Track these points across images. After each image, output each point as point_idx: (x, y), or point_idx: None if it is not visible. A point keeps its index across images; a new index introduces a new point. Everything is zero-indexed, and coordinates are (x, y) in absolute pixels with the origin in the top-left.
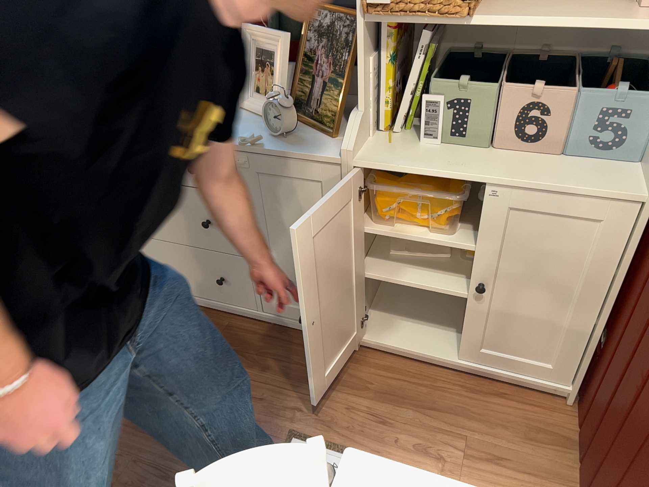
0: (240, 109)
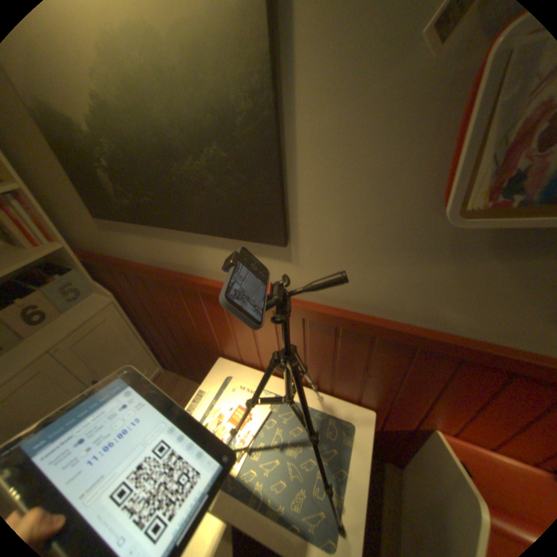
0: None
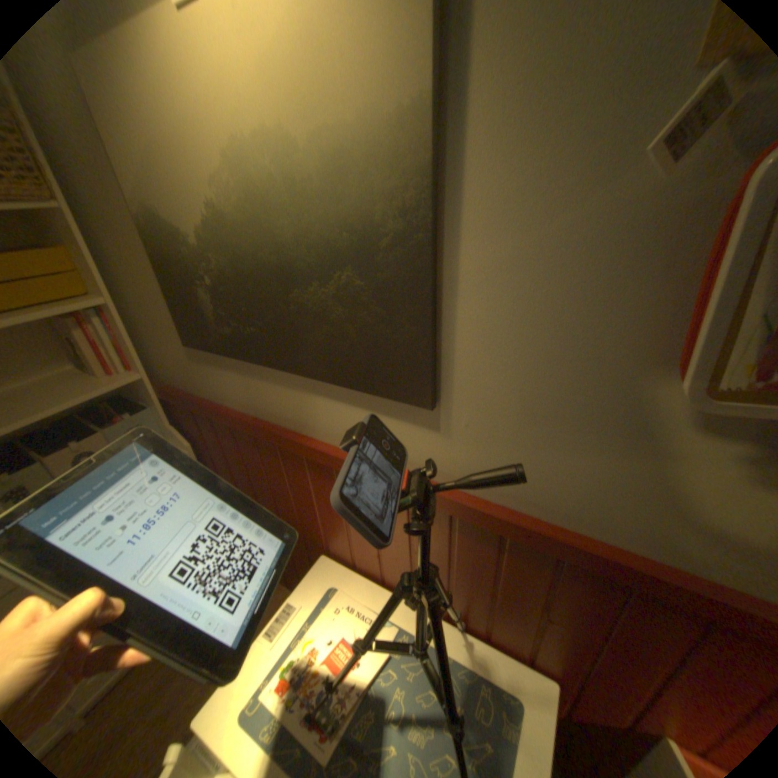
0: None
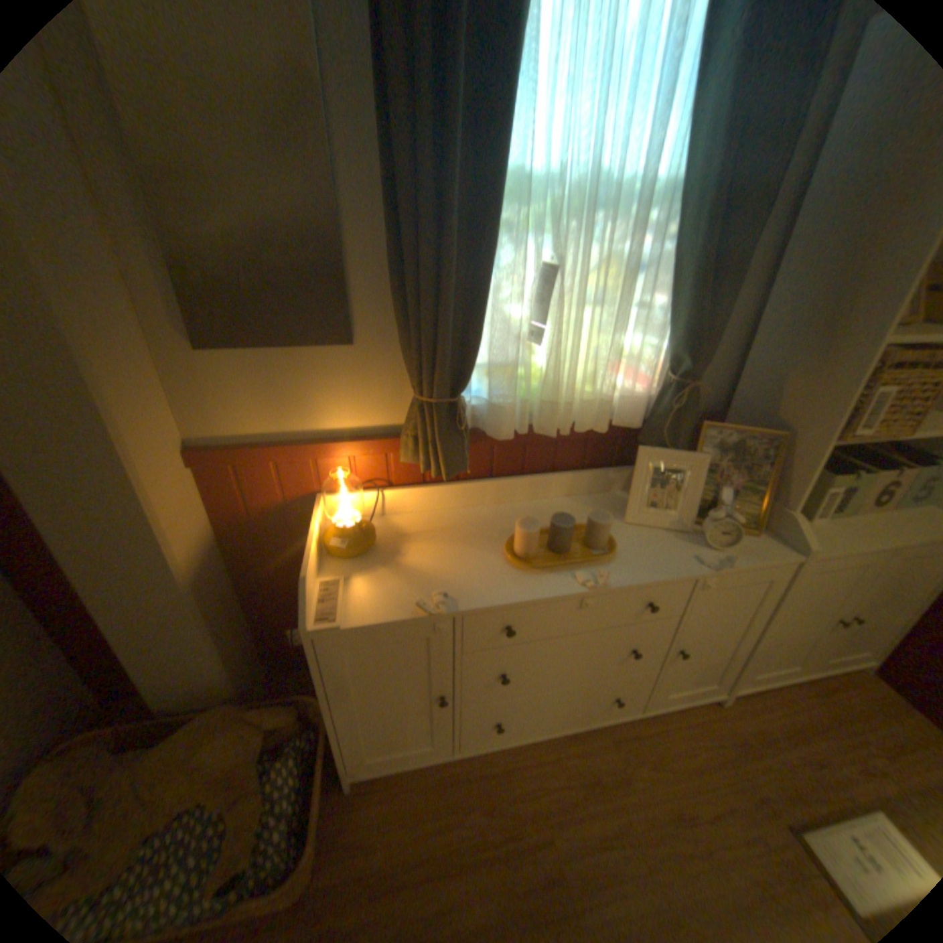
0: (628, 526)
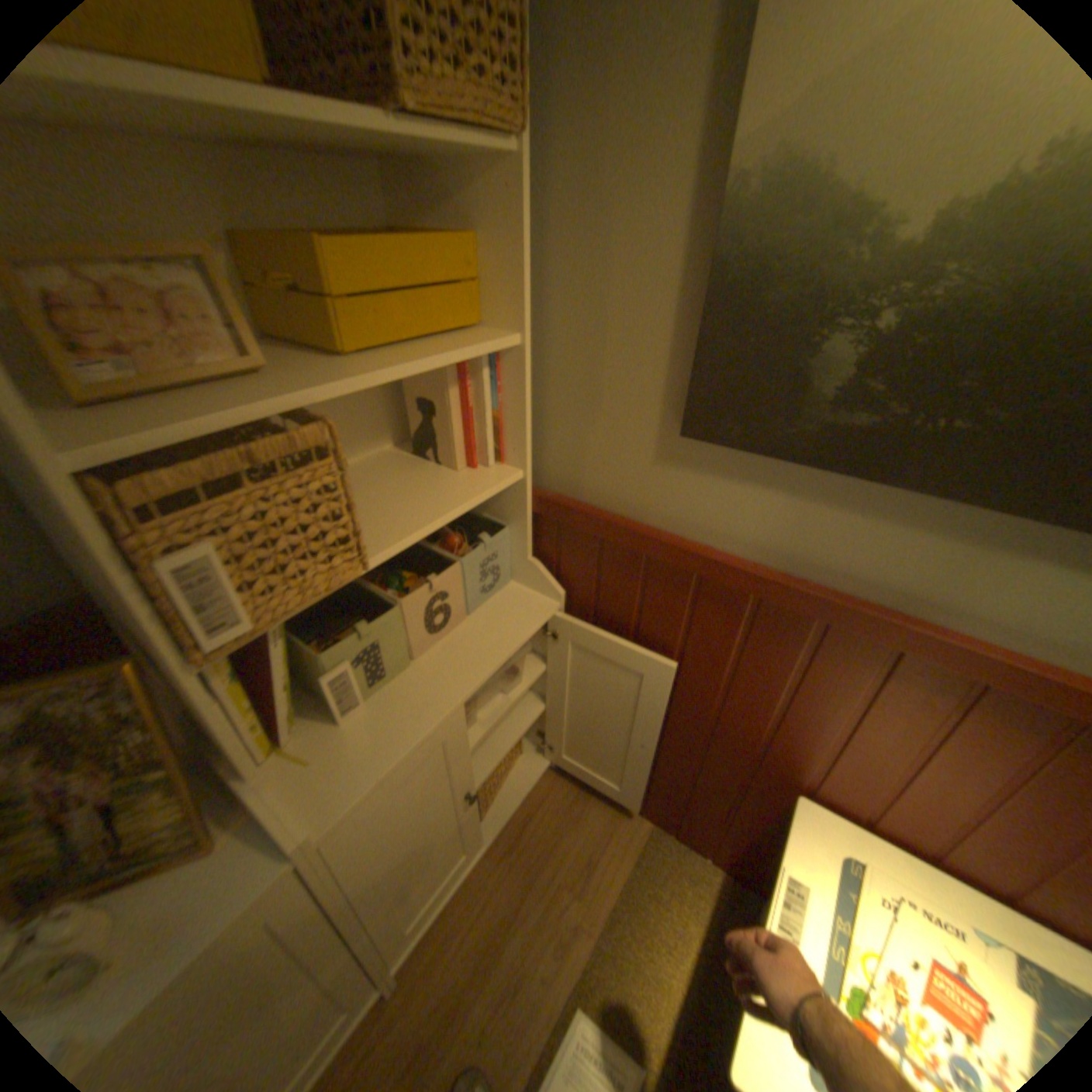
0: None
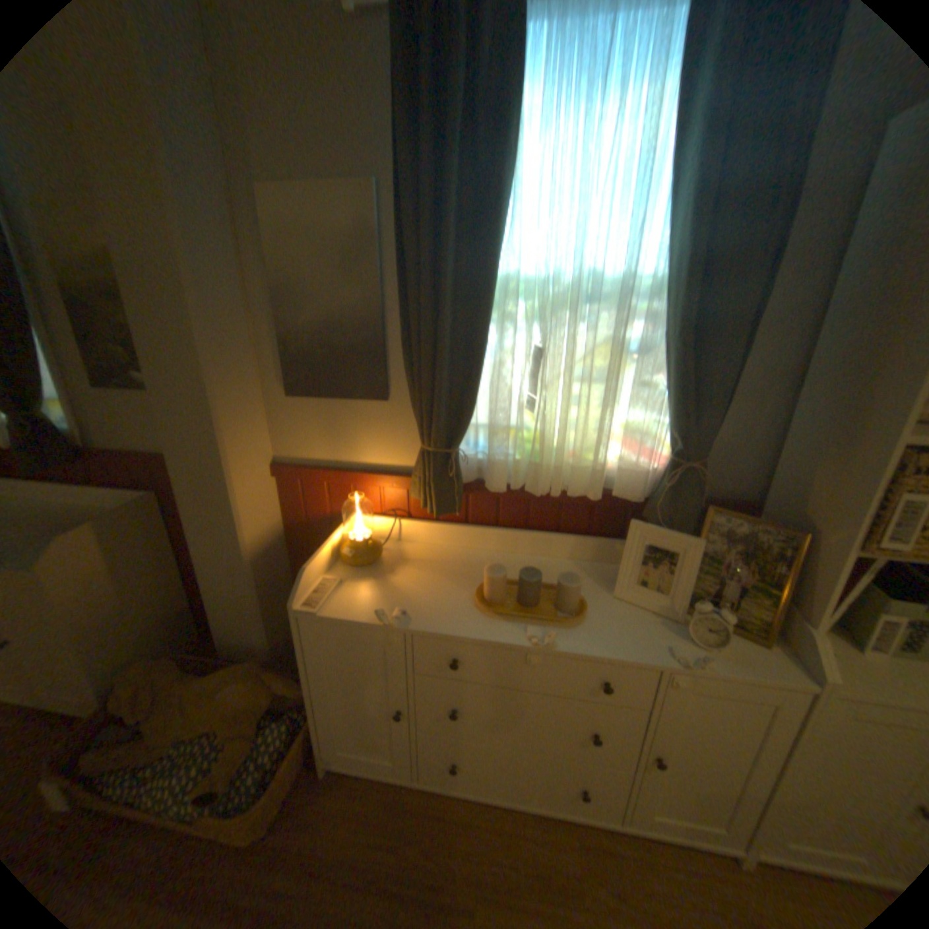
0: (615, 600)
